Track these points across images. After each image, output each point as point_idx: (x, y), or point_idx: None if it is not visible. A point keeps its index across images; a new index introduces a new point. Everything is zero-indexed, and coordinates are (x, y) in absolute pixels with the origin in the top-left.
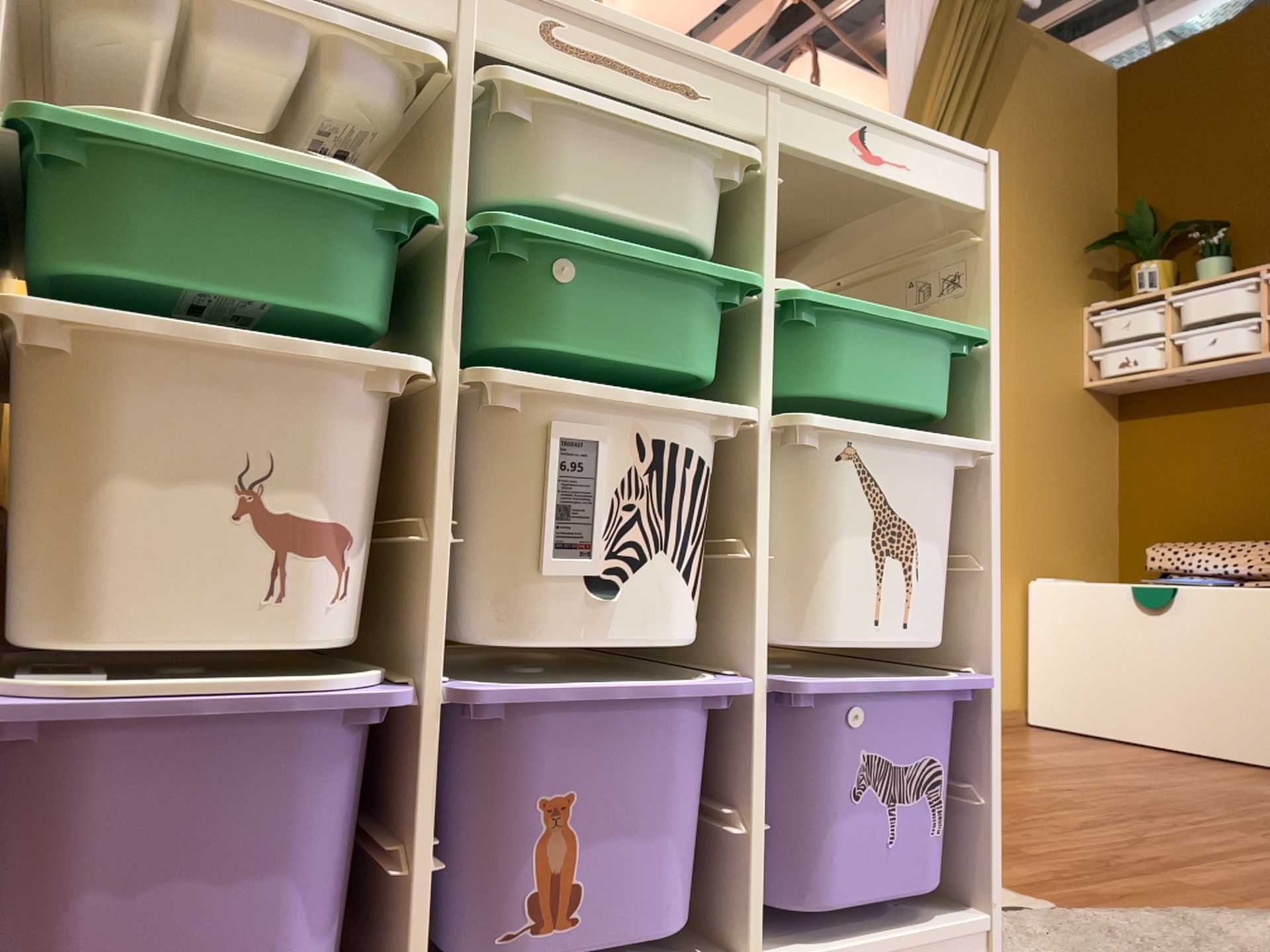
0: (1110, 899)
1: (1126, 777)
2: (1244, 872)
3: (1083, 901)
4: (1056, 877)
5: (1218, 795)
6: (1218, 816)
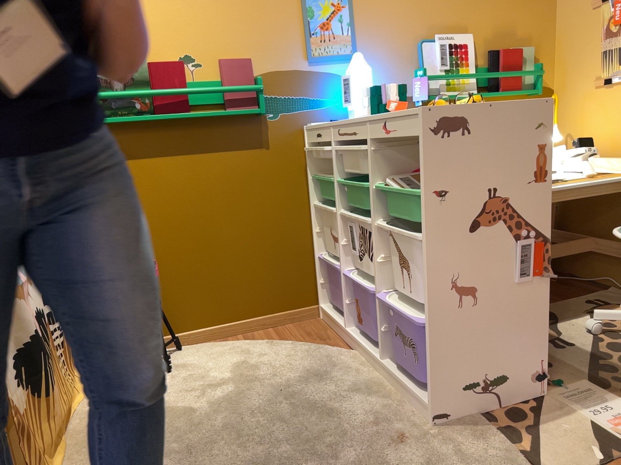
0: None
1: None
2: None
3: None
4: None
5: None
6: None
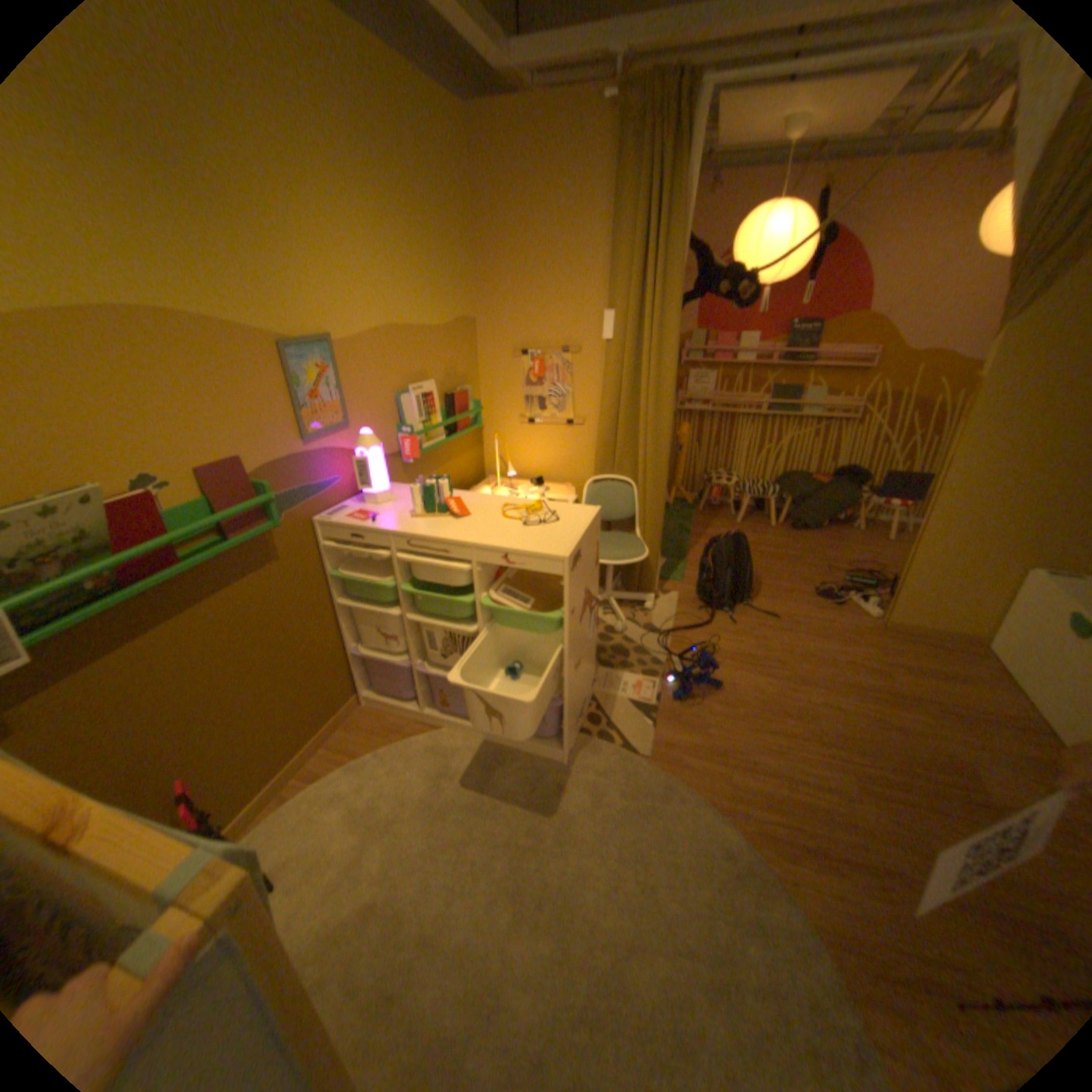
0: (675, 772)
1: (910, 726)
2: (772, 800)
3: (663, 767)
4: (681, 753)
5: (932, 766)
6: (876, 775)
